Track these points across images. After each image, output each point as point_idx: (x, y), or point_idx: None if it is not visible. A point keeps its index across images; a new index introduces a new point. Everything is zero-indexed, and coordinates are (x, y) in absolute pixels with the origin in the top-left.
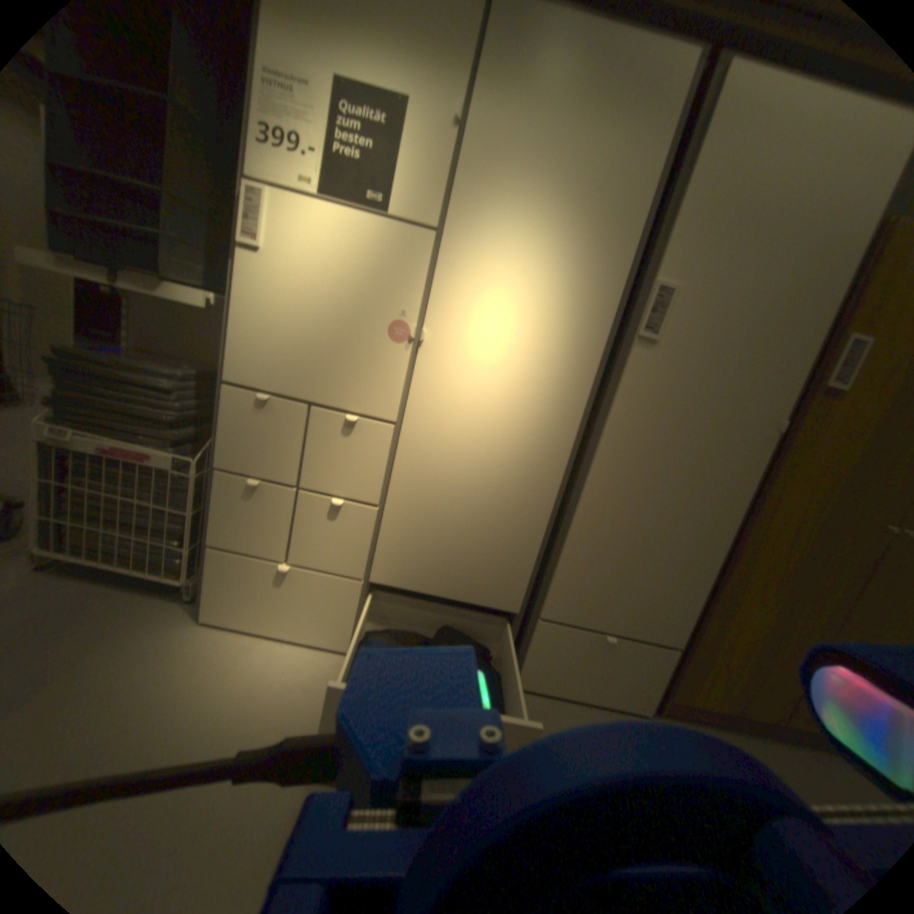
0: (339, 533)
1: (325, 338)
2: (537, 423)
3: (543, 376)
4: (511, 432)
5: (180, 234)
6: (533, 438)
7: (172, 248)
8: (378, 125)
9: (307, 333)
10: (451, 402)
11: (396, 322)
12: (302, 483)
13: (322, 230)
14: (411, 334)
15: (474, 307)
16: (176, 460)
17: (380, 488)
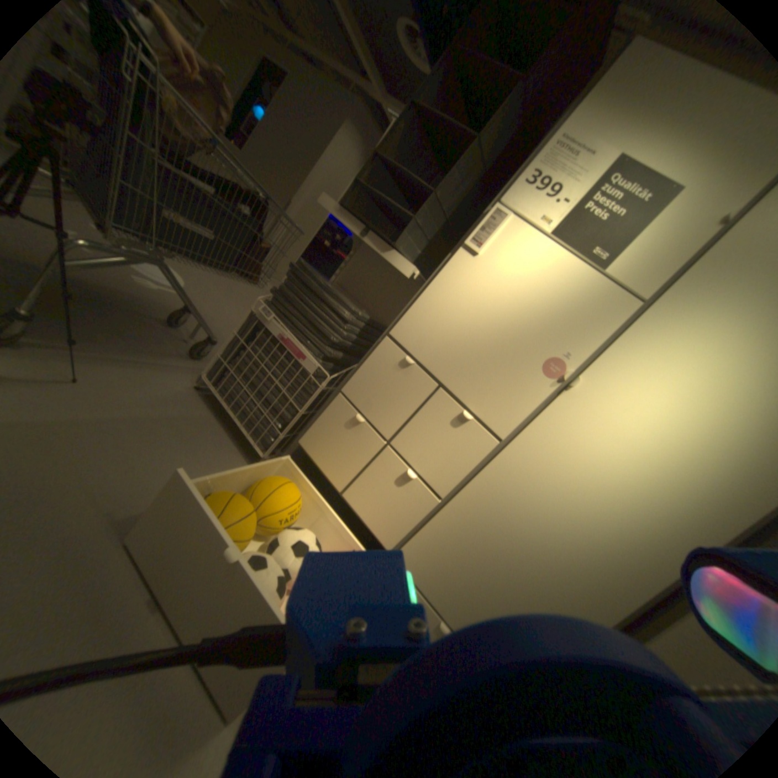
0: (395, 502)
1: (485, 343)
2: (651, 529)
3: (685, 487)
4: (615, 519)
5: (422, 225)
6: (637, 539)
7: (412, 232)
8: (637, 203)
9: (473, 332)
10: (567, 454)
11: (555, 360)
12: (393, 442)
13: (535, 263)
14: (565, 377)
15: (644, 385)
16: (318, 372)
17: (453, 487)
